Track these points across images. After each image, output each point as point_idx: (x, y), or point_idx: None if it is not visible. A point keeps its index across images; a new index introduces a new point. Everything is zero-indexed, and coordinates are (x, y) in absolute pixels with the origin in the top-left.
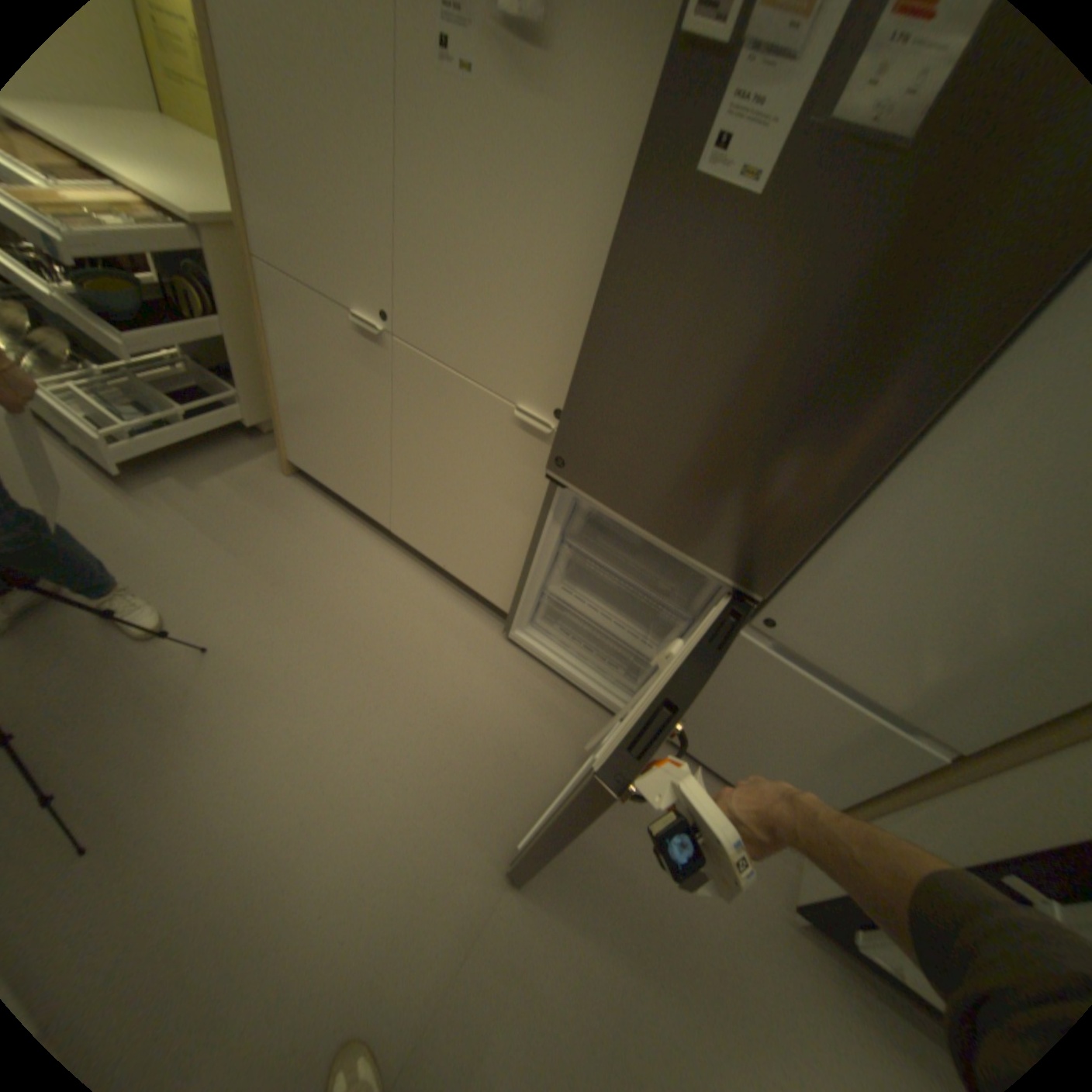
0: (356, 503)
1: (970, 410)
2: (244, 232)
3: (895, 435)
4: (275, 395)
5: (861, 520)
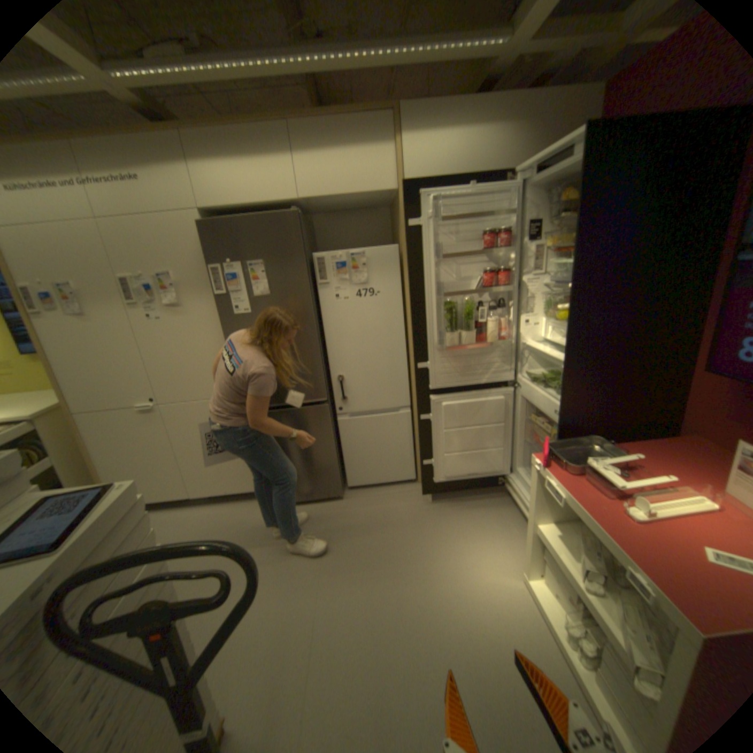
0: (163, 499)
1: (327, 329)
2: (66, 407)
3: (314, 341)
4: (96, 474)
5: (332, 364)
